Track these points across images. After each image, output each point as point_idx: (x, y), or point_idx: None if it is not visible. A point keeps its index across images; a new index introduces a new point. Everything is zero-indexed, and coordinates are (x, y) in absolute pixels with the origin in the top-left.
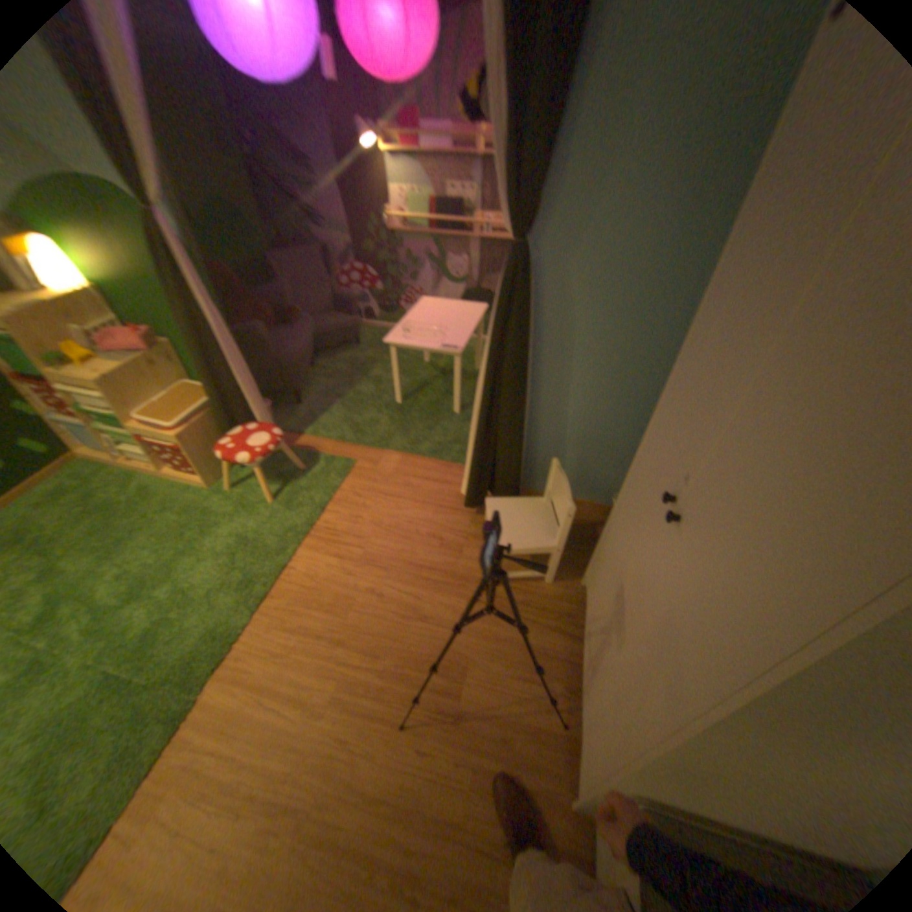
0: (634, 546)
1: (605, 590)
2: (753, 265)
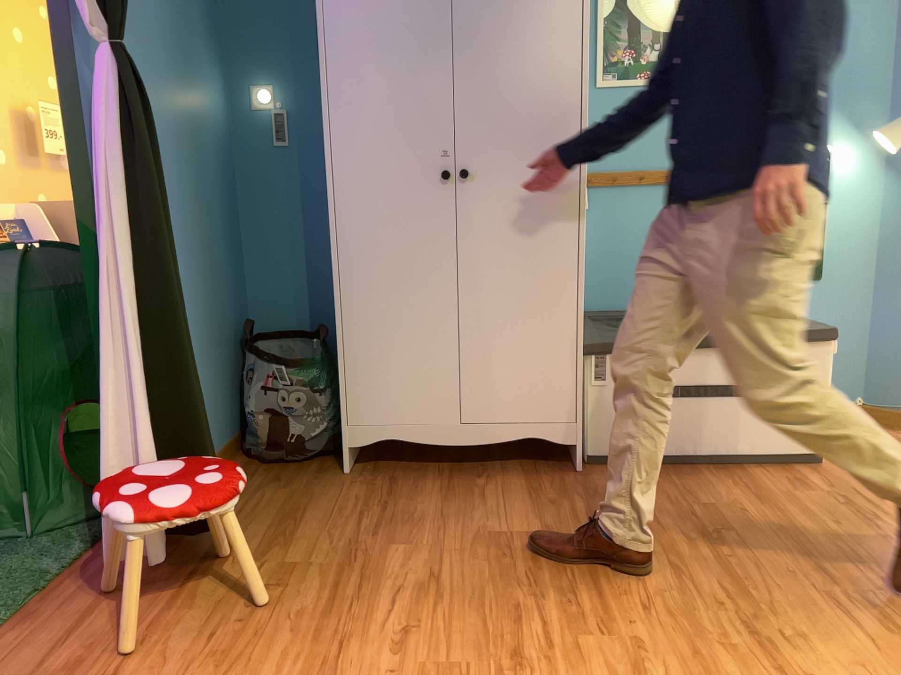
0: (422, 261)
1: (414, 353)
2: (377, 25)
